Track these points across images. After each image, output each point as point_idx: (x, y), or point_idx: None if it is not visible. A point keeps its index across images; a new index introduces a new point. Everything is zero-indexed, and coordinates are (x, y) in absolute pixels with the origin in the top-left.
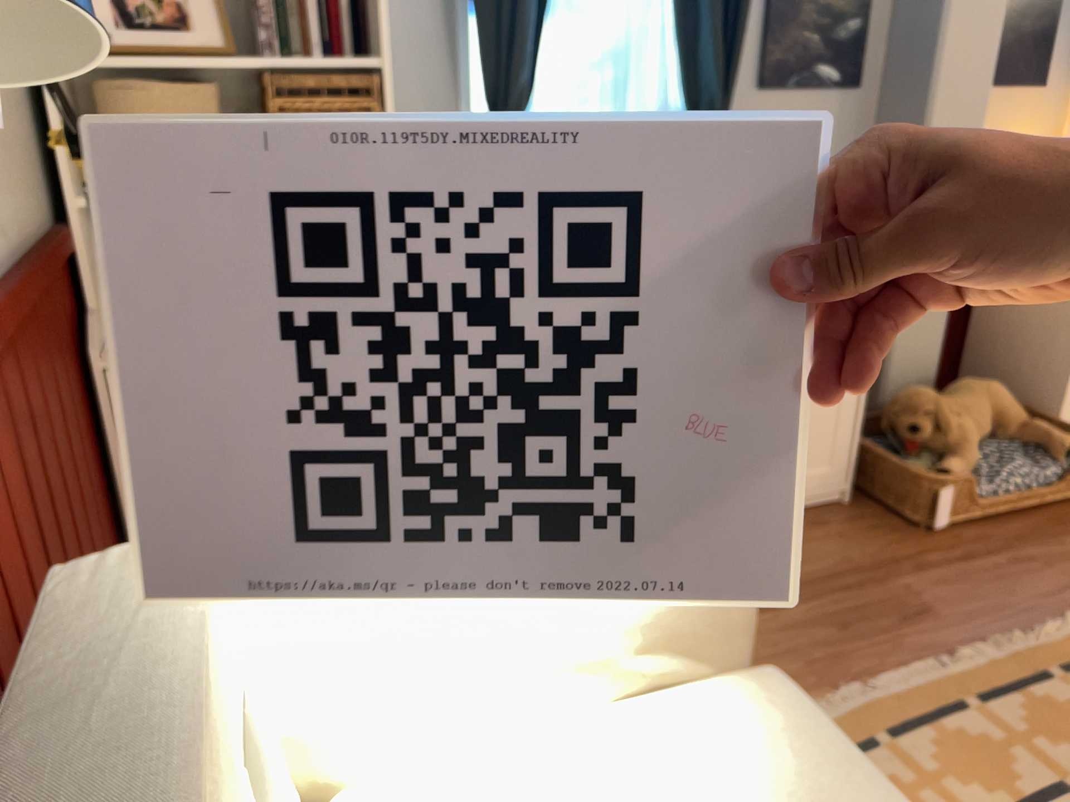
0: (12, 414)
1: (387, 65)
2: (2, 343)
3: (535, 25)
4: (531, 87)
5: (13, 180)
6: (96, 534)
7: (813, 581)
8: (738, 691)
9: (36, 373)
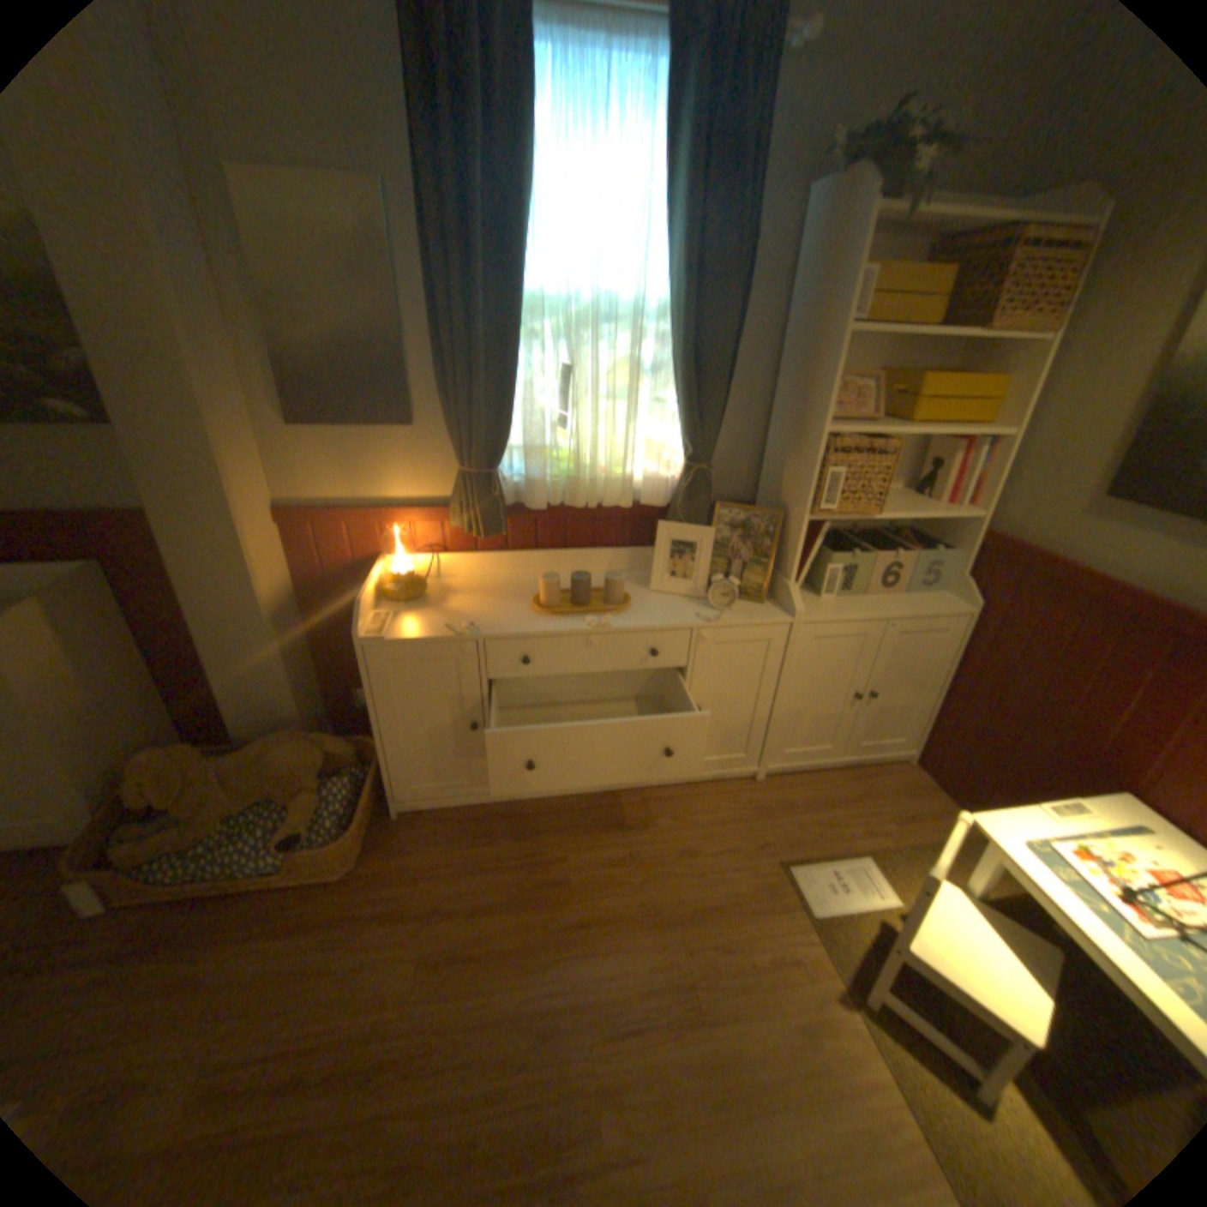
0: None
1: None
2: None
3: None
4: None
5: None
6: None
7: None
8: None
9: None
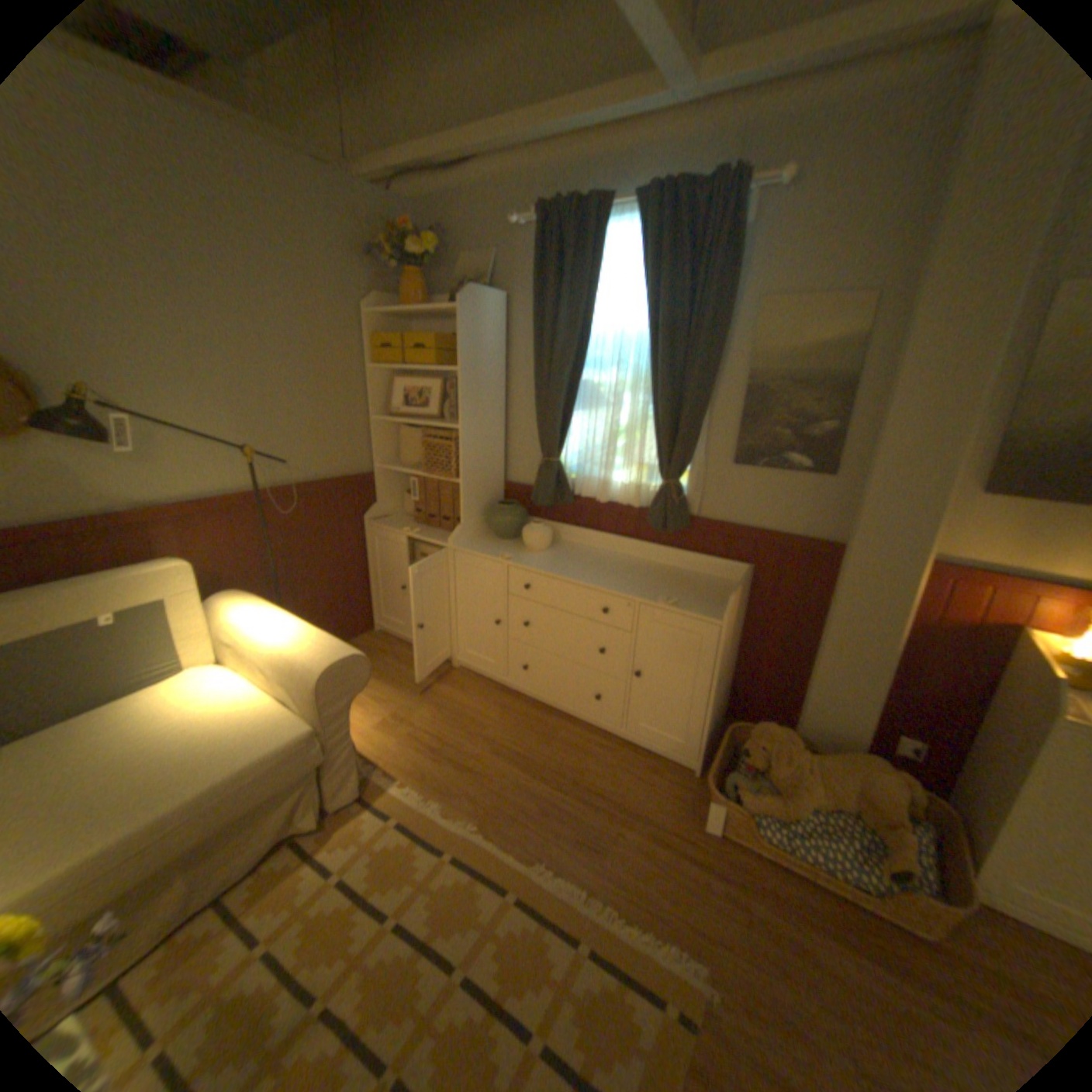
0: (267, 525)
1: (461, 428)
2: (273, 504)
3: (558, 413)
4: (560, 444)
5: (331, 456)
6: (337, 577)
7: (581, 787)
8: (288, 724)
9: (304, 517)
